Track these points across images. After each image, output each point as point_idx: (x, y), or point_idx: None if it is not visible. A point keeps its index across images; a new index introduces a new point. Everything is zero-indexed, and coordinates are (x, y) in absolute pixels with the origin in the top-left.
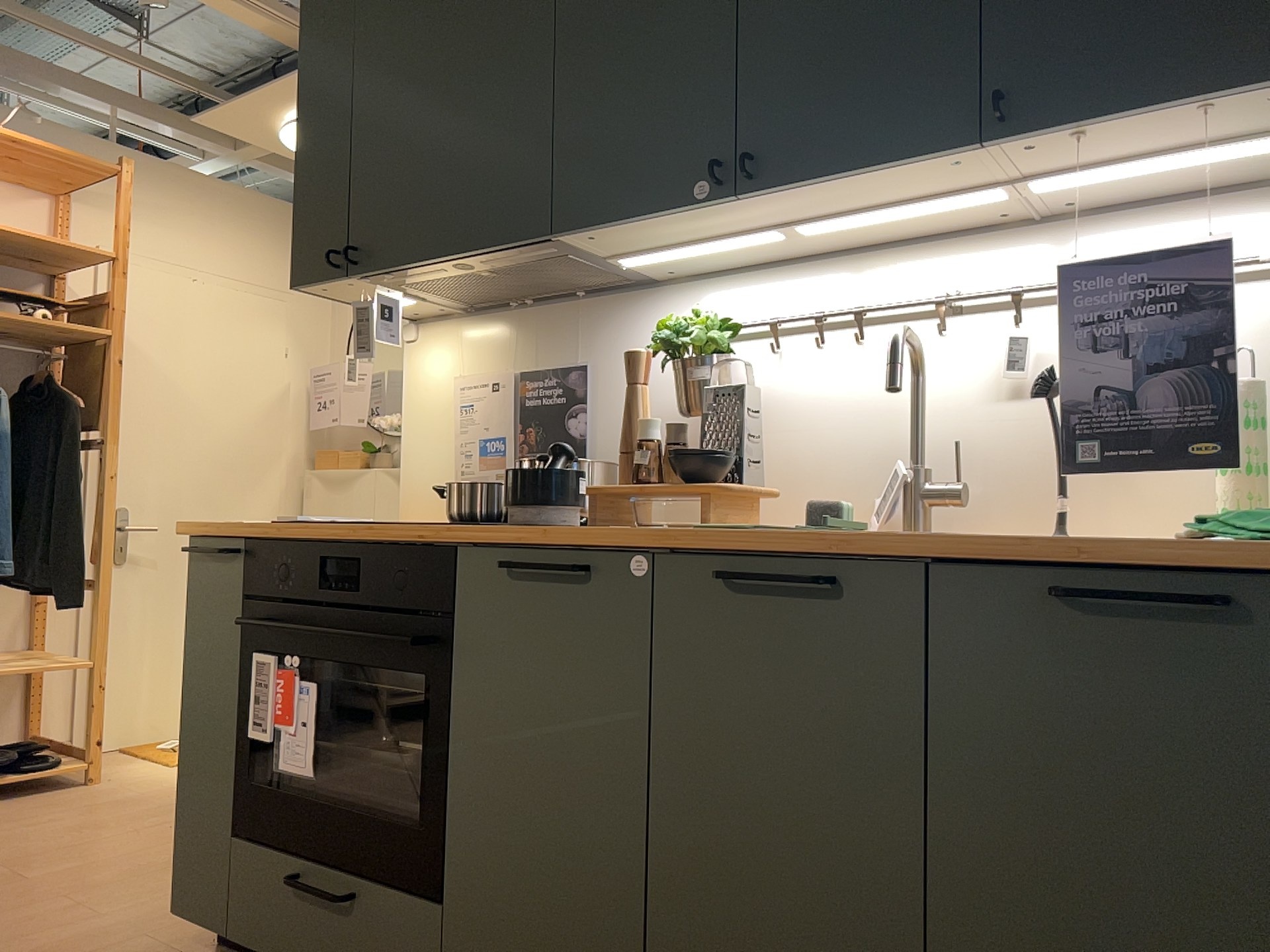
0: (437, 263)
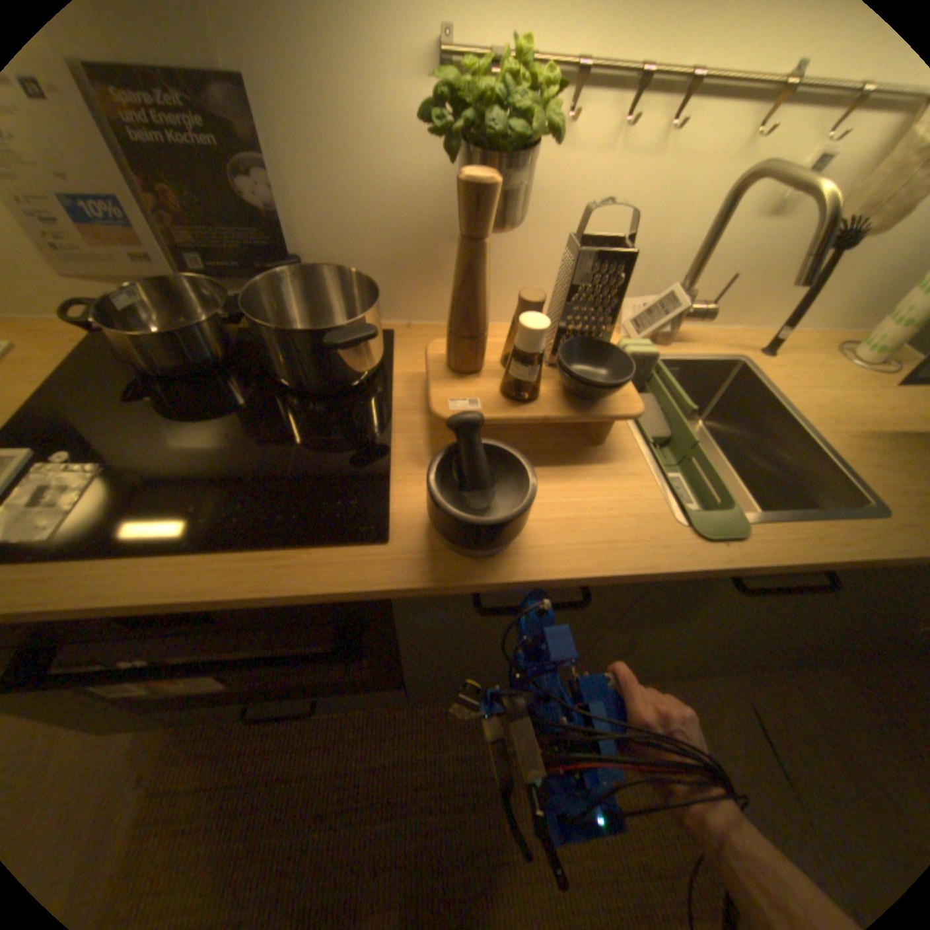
0: None
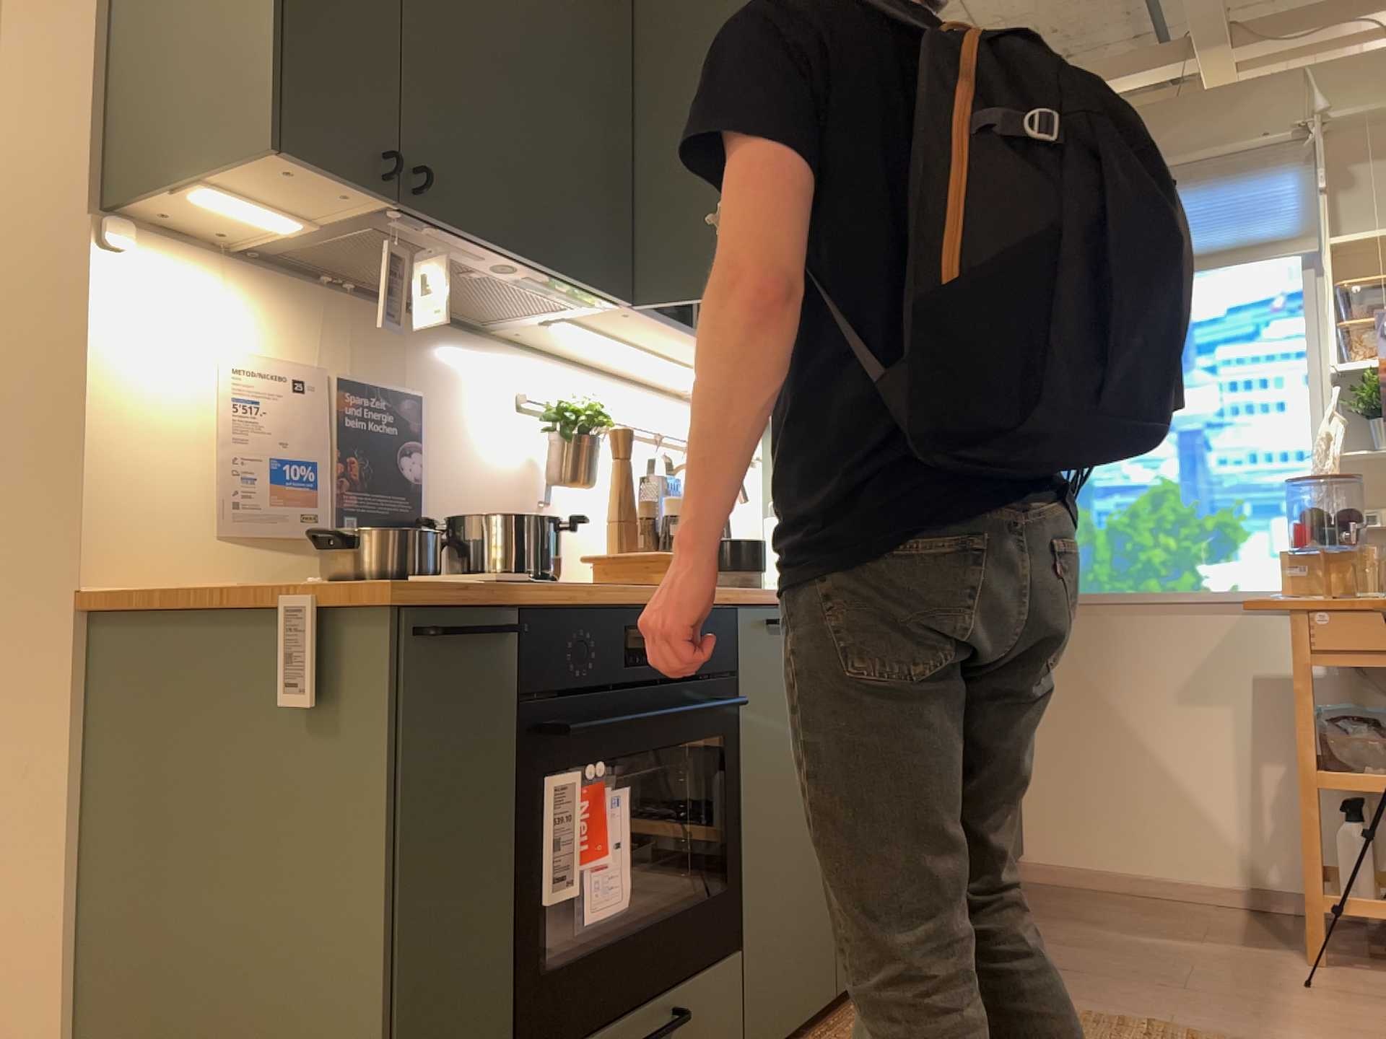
0: (507, 256)
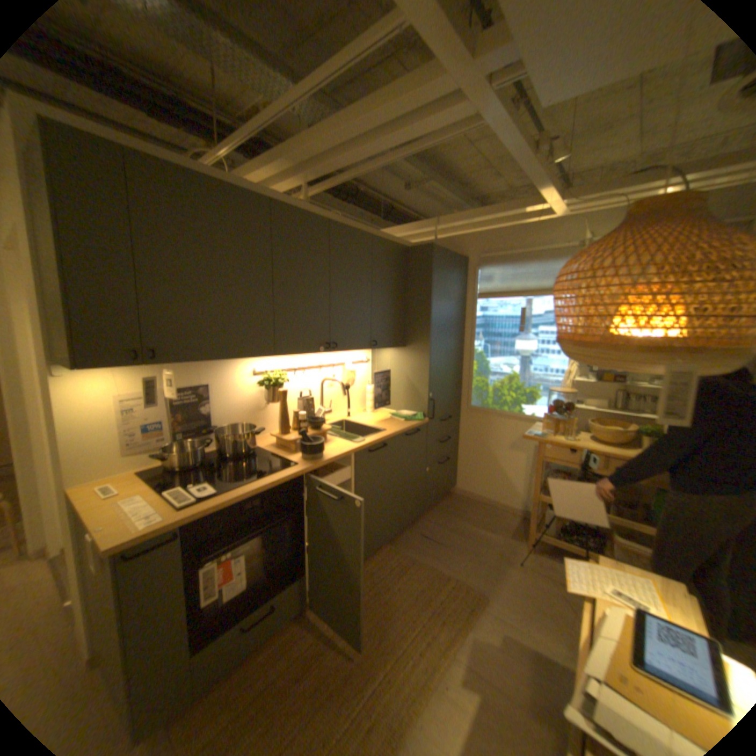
0: (208, 361)
